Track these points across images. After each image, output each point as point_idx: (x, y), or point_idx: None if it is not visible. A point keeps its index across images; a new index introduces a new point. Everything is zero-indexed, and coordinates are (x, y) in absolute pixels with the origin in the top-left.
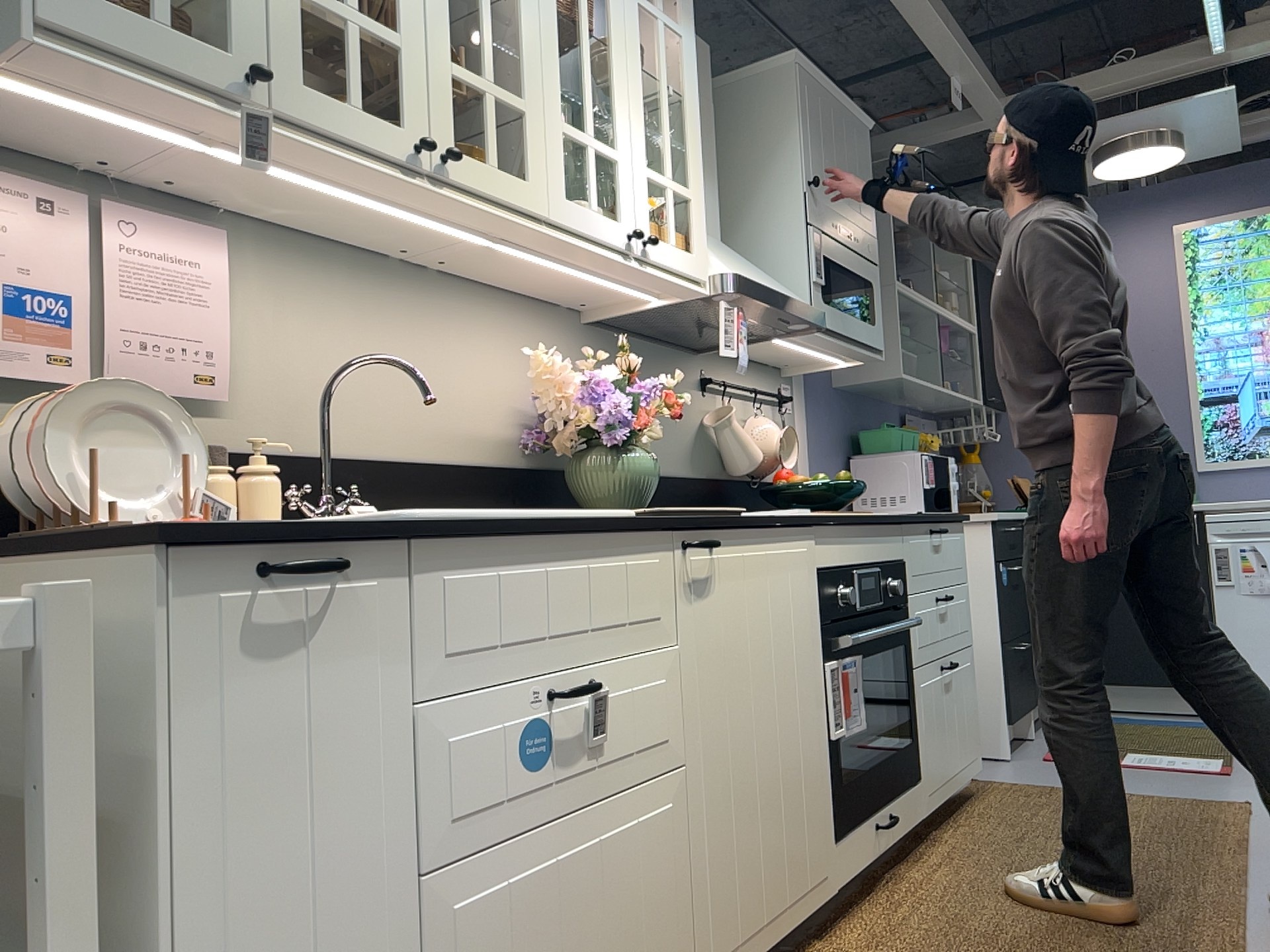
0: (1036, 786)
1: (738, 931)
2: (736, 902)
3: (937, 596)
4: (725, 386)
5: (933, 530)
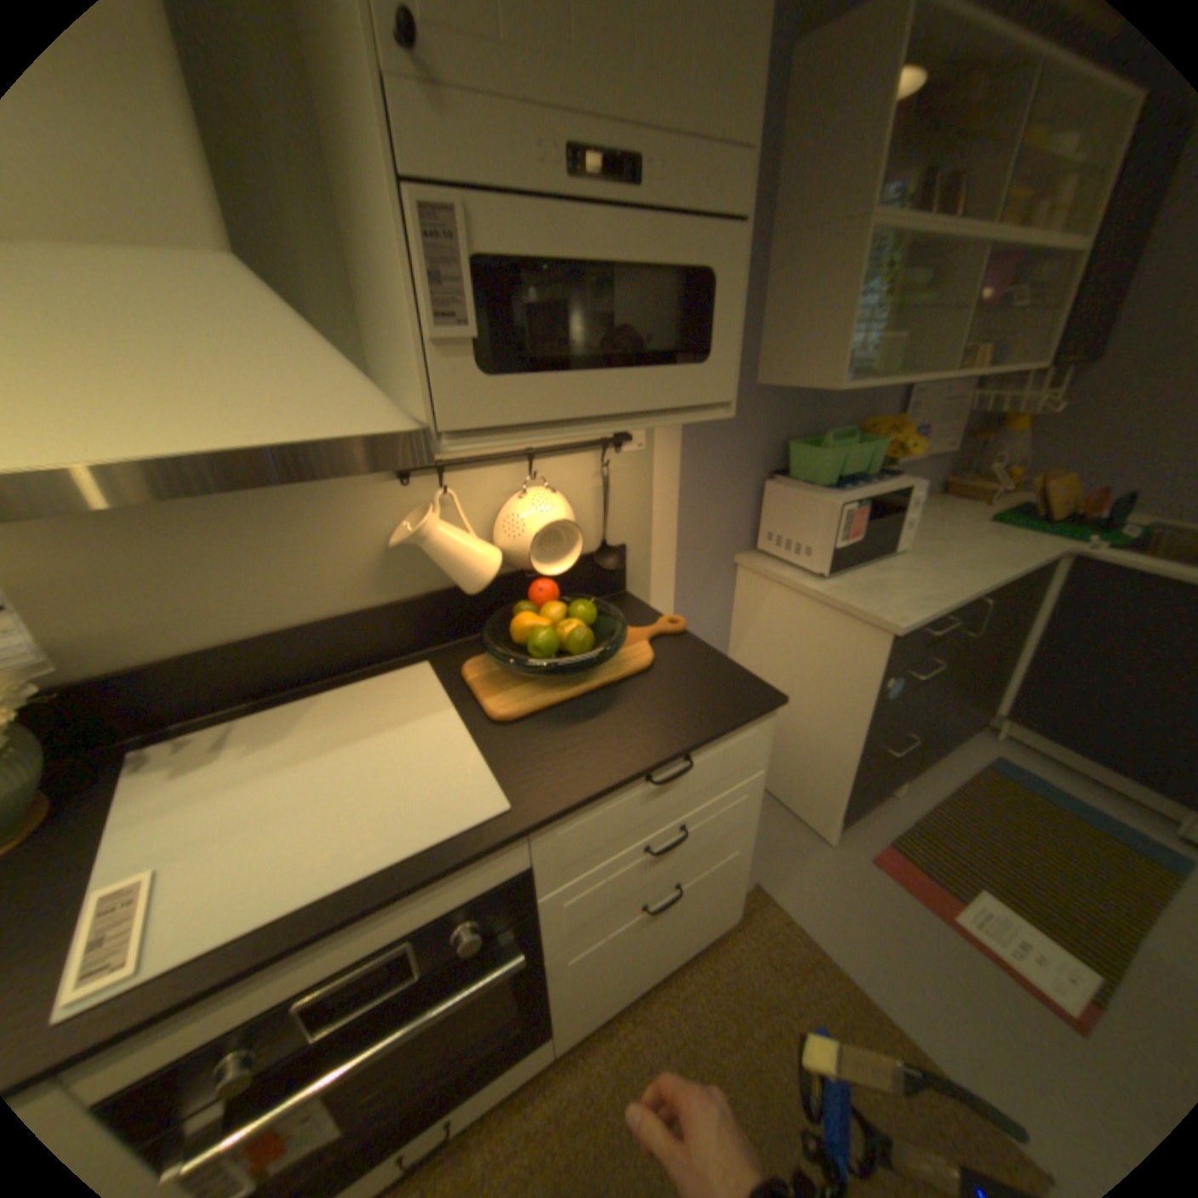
0: (803, 949)
1: None
2: None
3: (645, 846)
4: (442, 466)
5: (647, 777)
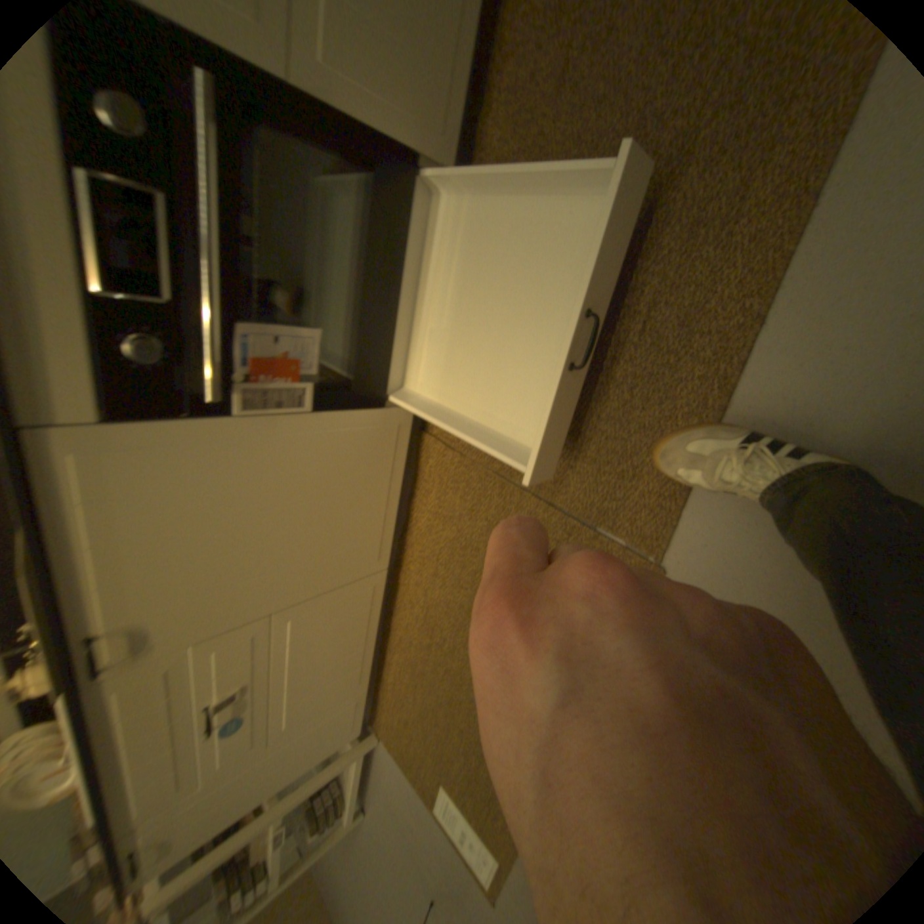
0: None
1: (378, 539)
2: (365, 543)
3: None
4: None
5: None
